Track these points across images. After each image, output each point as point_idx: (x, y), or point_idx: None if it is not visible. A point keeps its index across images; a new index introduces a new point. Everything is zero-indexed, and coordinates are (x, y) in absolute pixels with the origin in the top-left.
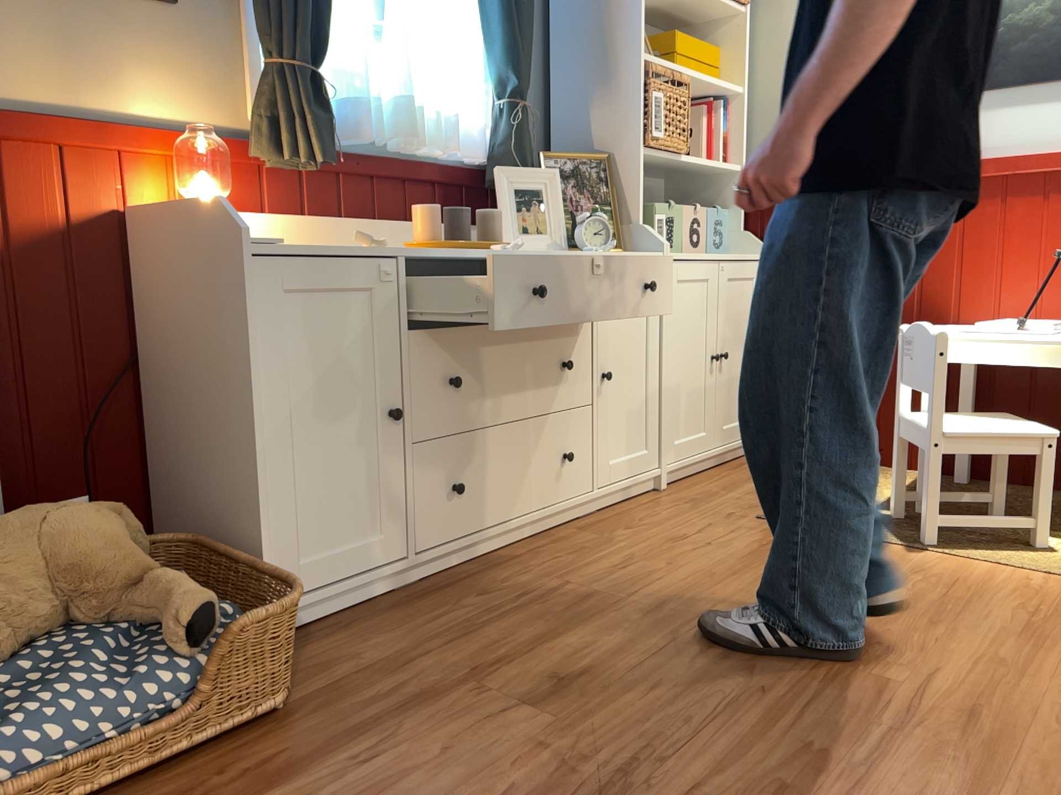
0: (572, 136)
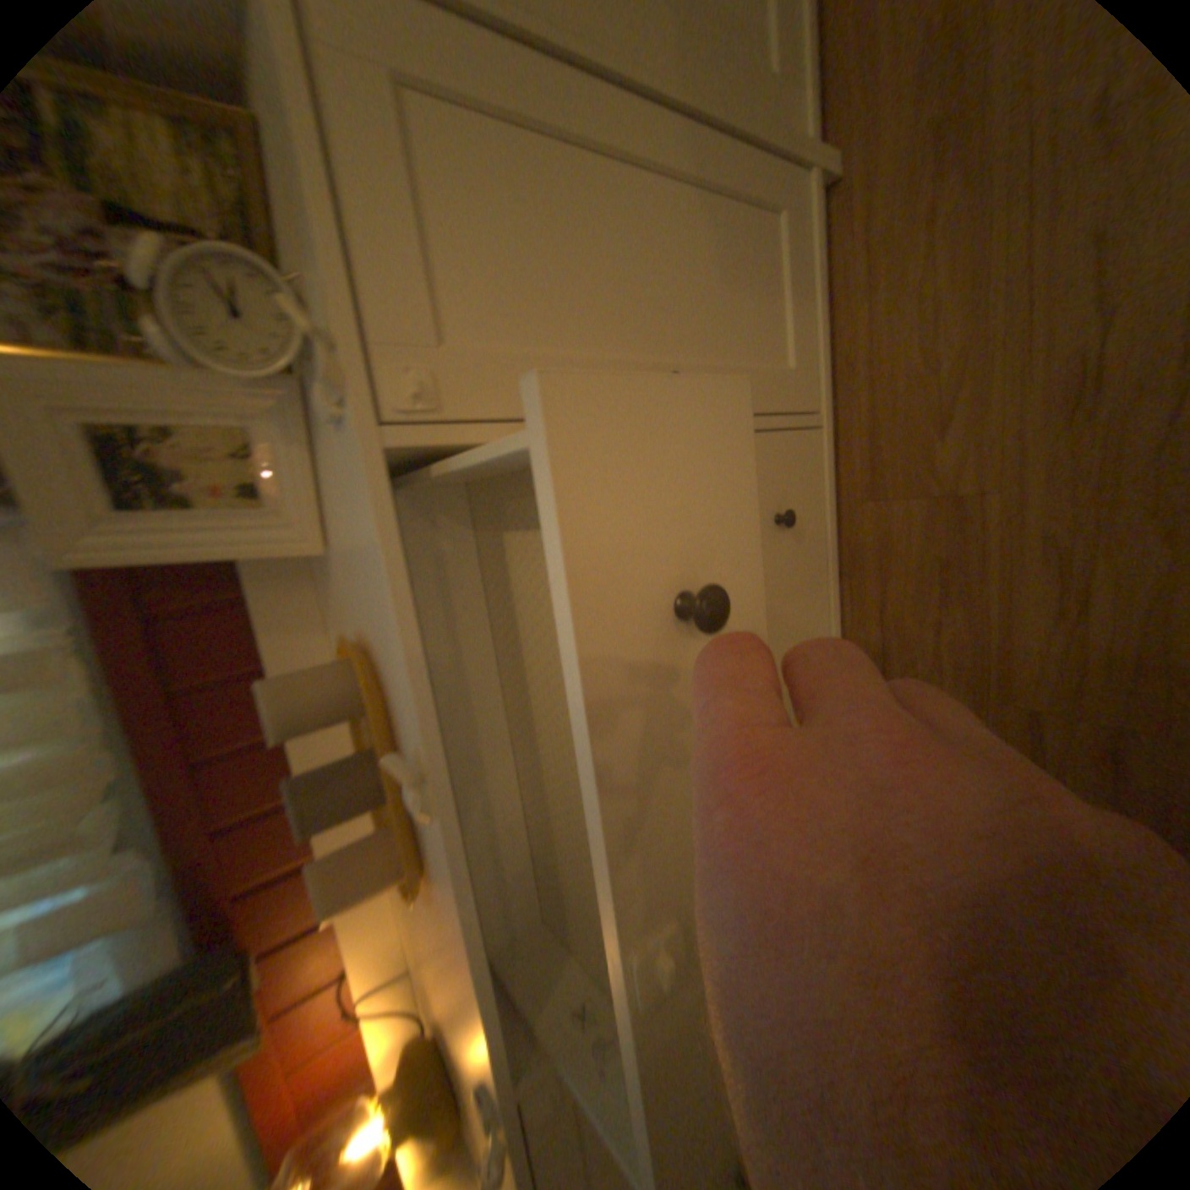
0: None
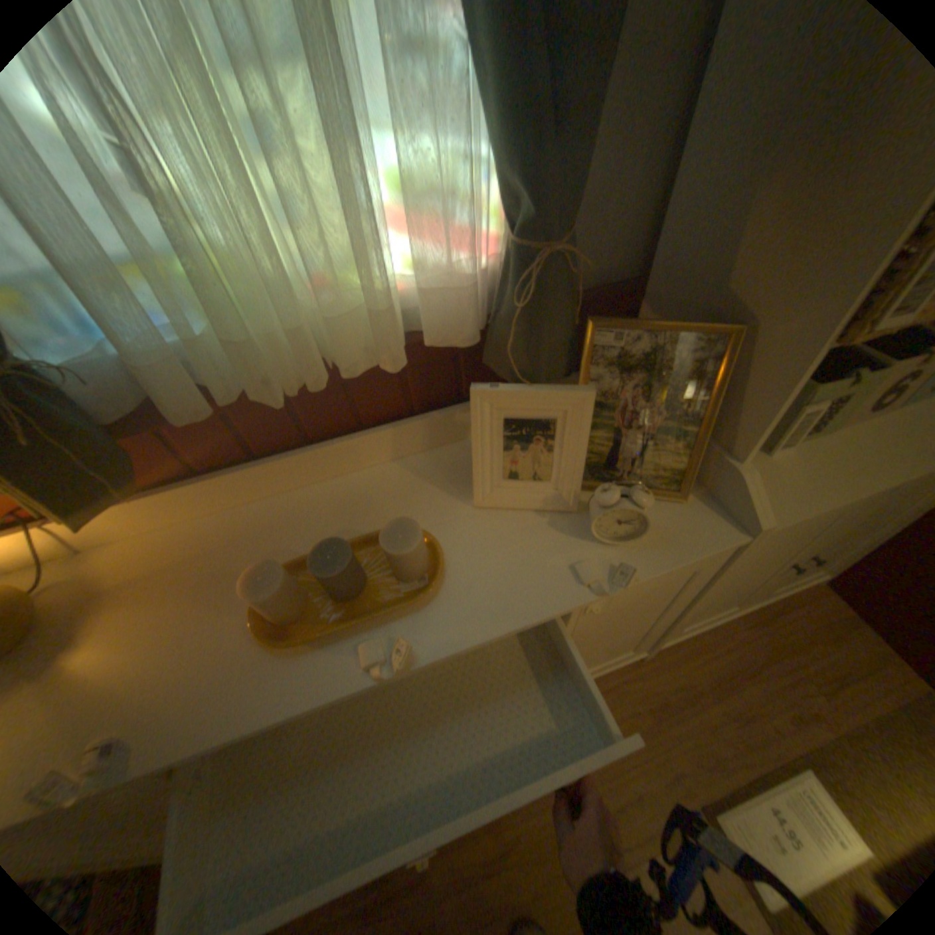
0: (705, 227)
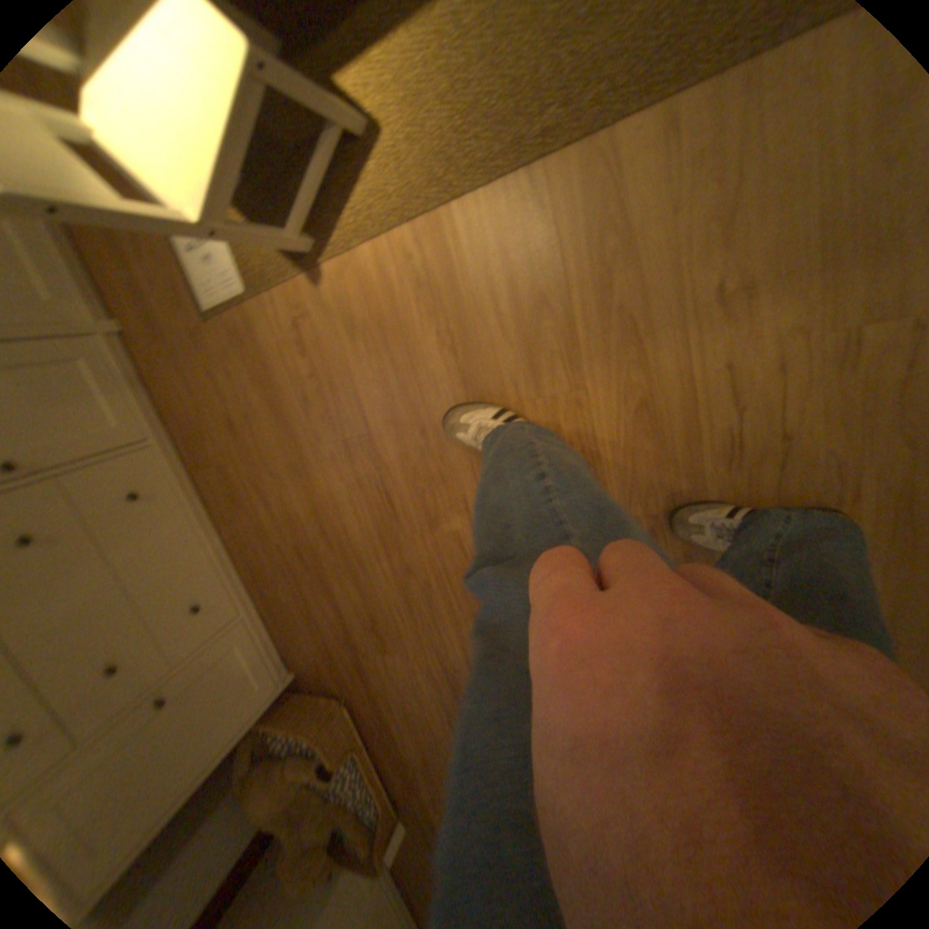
0: None
